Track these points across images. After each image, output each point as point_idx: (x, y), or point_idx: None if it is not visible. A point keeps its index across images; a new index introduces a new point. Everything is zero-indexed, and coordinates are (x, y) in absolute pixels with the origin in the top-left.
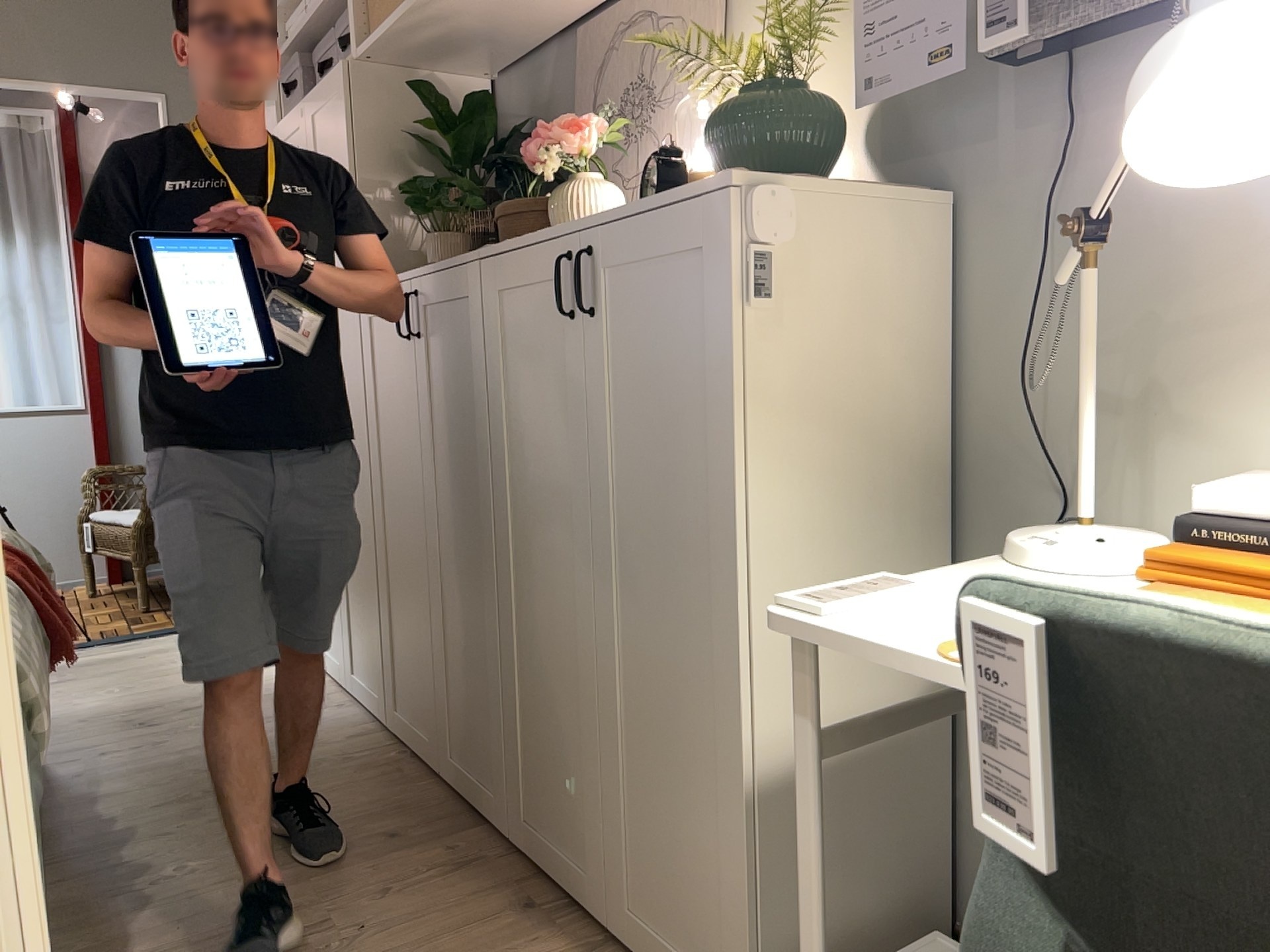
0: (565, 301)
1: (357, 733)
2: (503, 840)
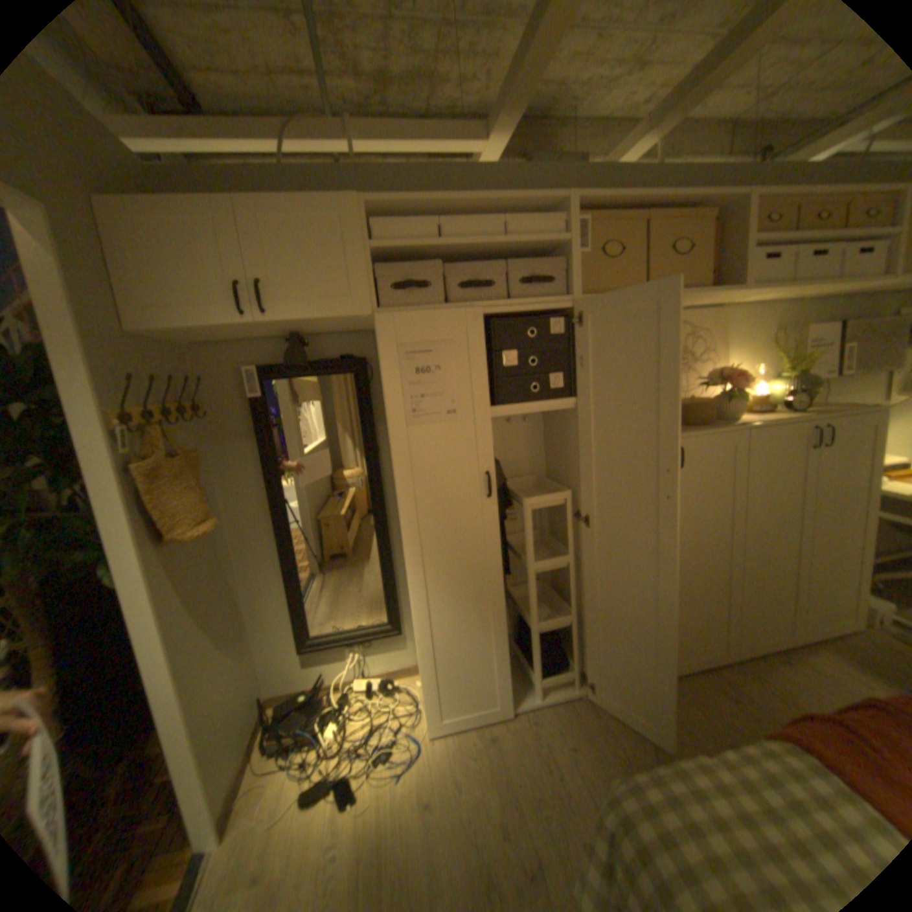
0: (811, 443)
1: (589, 715)
2: (728, 666)
